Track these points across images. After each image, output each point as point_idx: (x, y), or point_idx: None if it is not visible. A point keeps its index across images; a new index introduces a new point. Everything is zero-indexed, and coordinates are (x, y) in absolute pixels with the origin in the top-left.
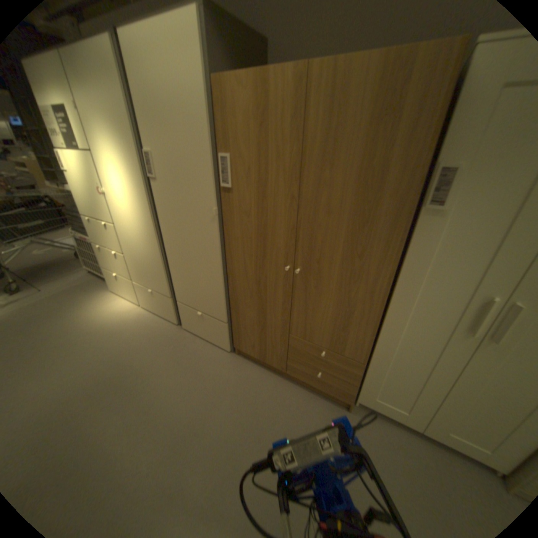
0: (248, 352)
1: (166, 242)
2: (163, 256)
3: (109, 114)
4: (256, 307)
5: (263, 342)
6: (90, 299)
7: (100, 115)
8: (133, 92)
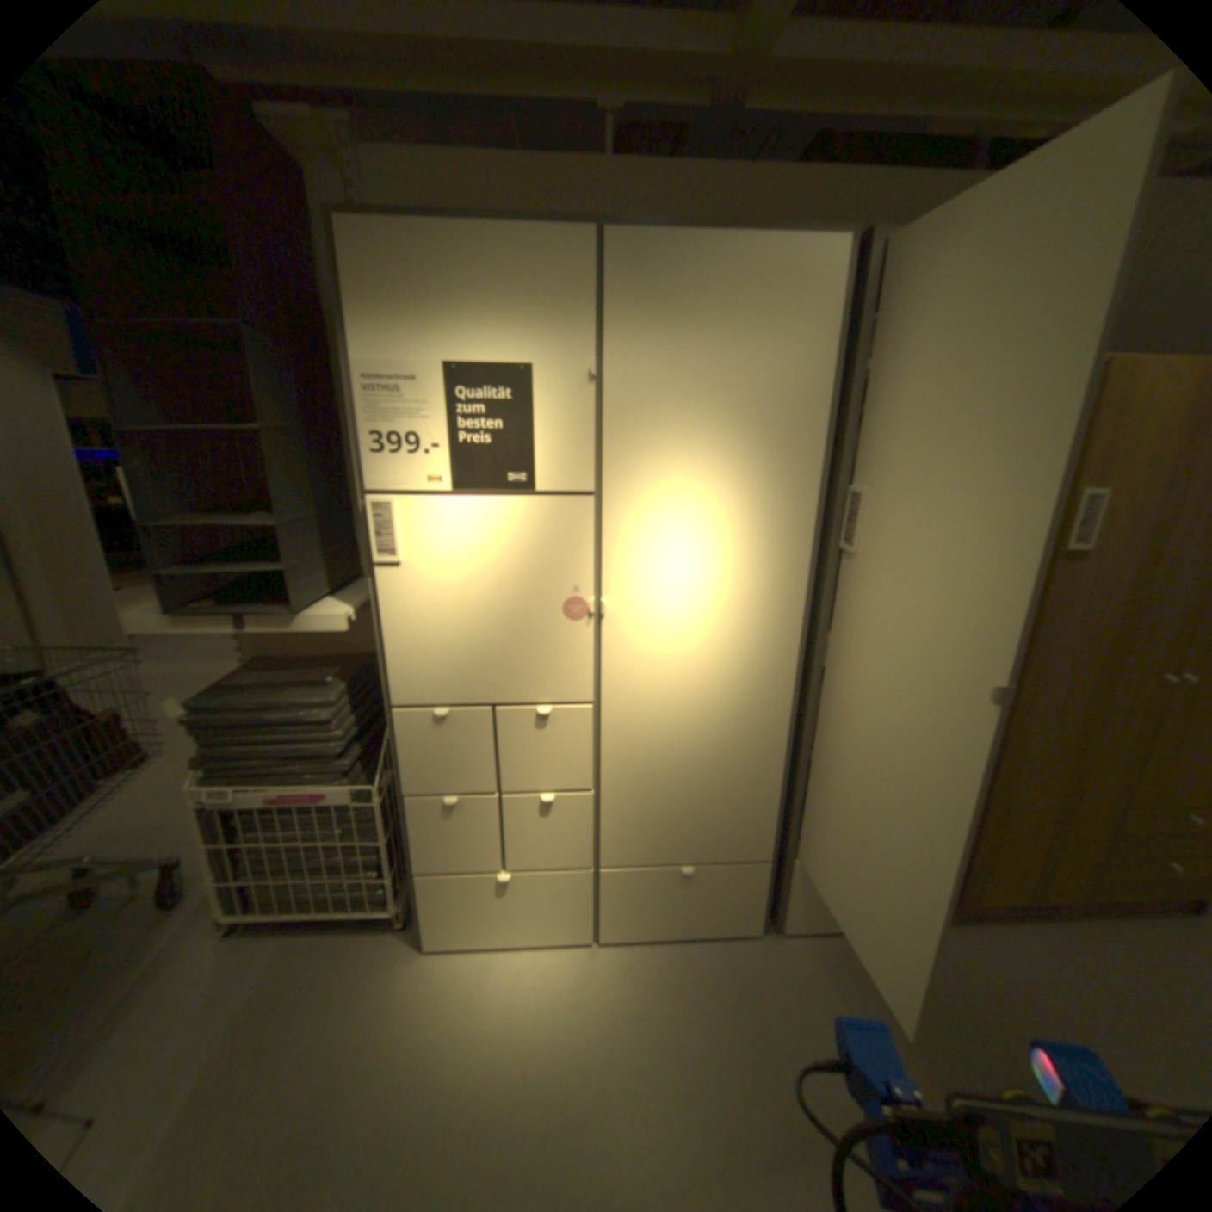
0: (1000, 904)
1: (825, 709)
2: (787, 750)
3: (750, 405)
4: (1061, 786)
5: (1054, 860)
6: (397, 1024)
7: (707, 404)
8: (878, 363)
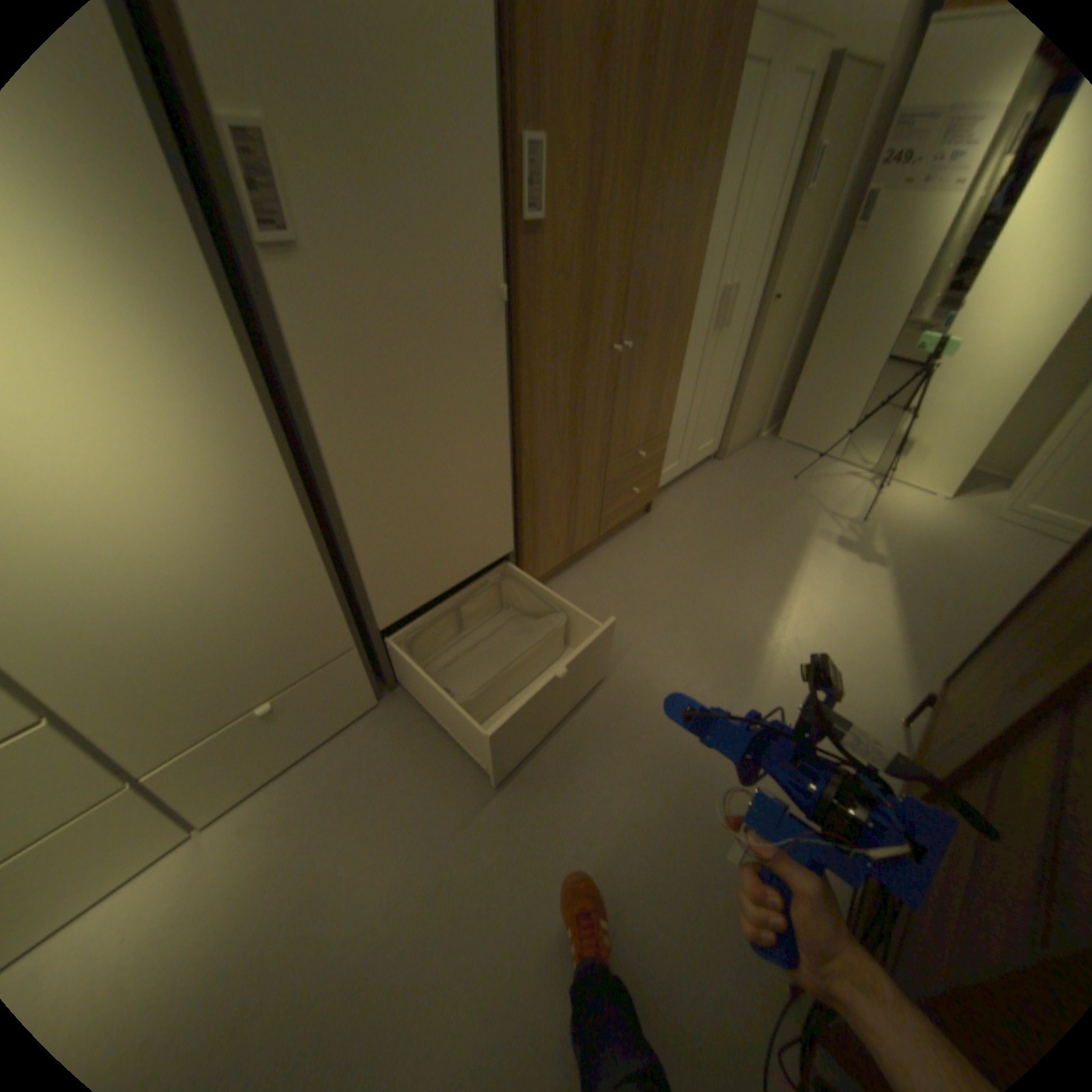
0: (546, 569)
1: (337, 478)
2: (315, 539)
3: None
4: (564, 465)
5: (570, 521)
6: None
7: None
8: None
